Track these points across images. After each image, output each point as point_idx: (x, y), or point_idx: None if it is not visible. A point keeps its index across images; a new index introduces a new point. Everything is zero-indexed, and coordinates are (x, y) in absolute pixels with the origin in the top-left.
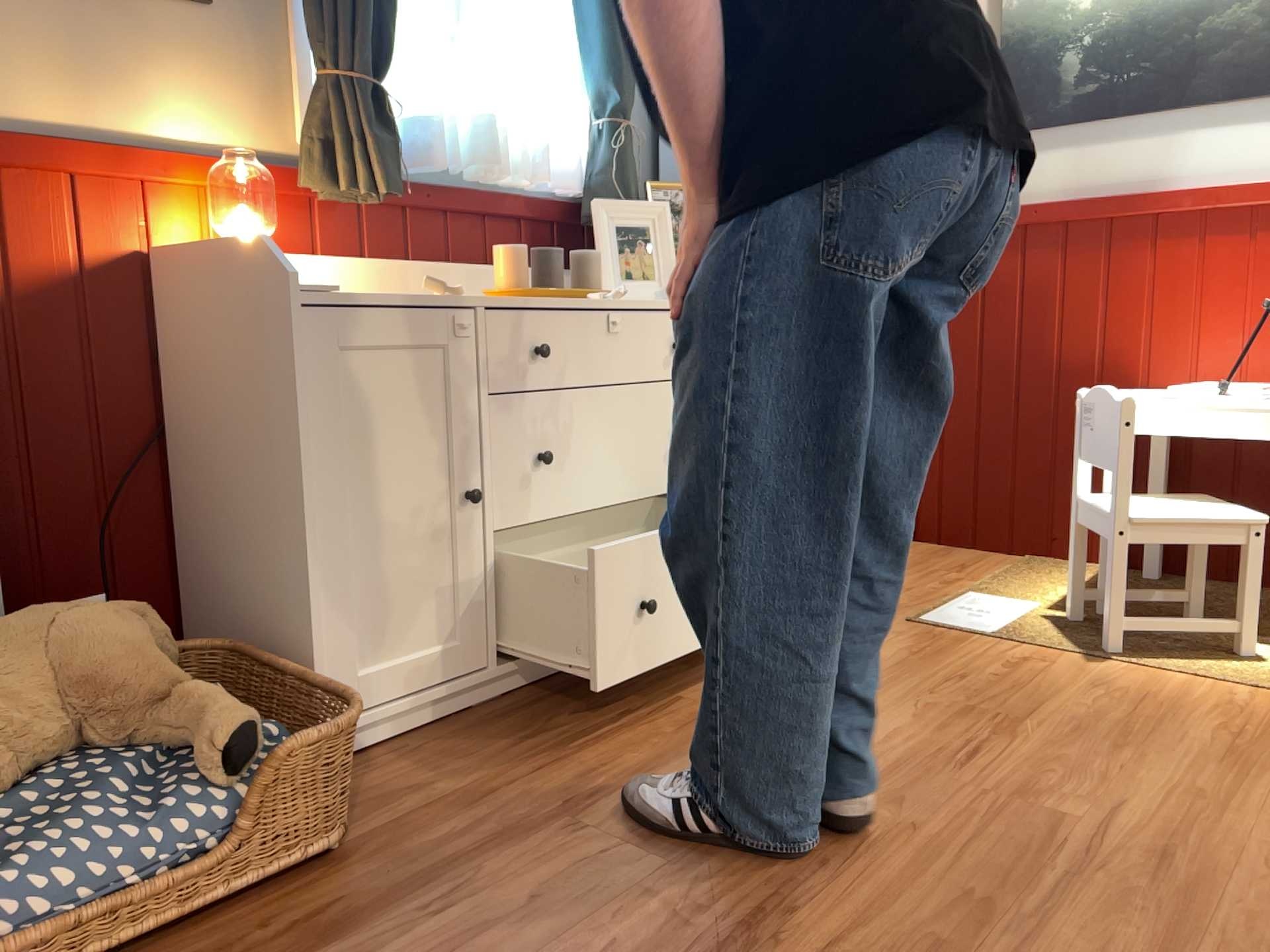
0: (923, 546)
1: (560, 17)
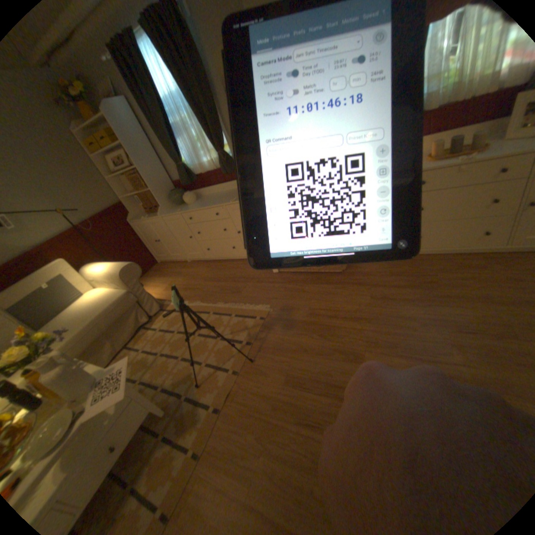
0: None
1: None
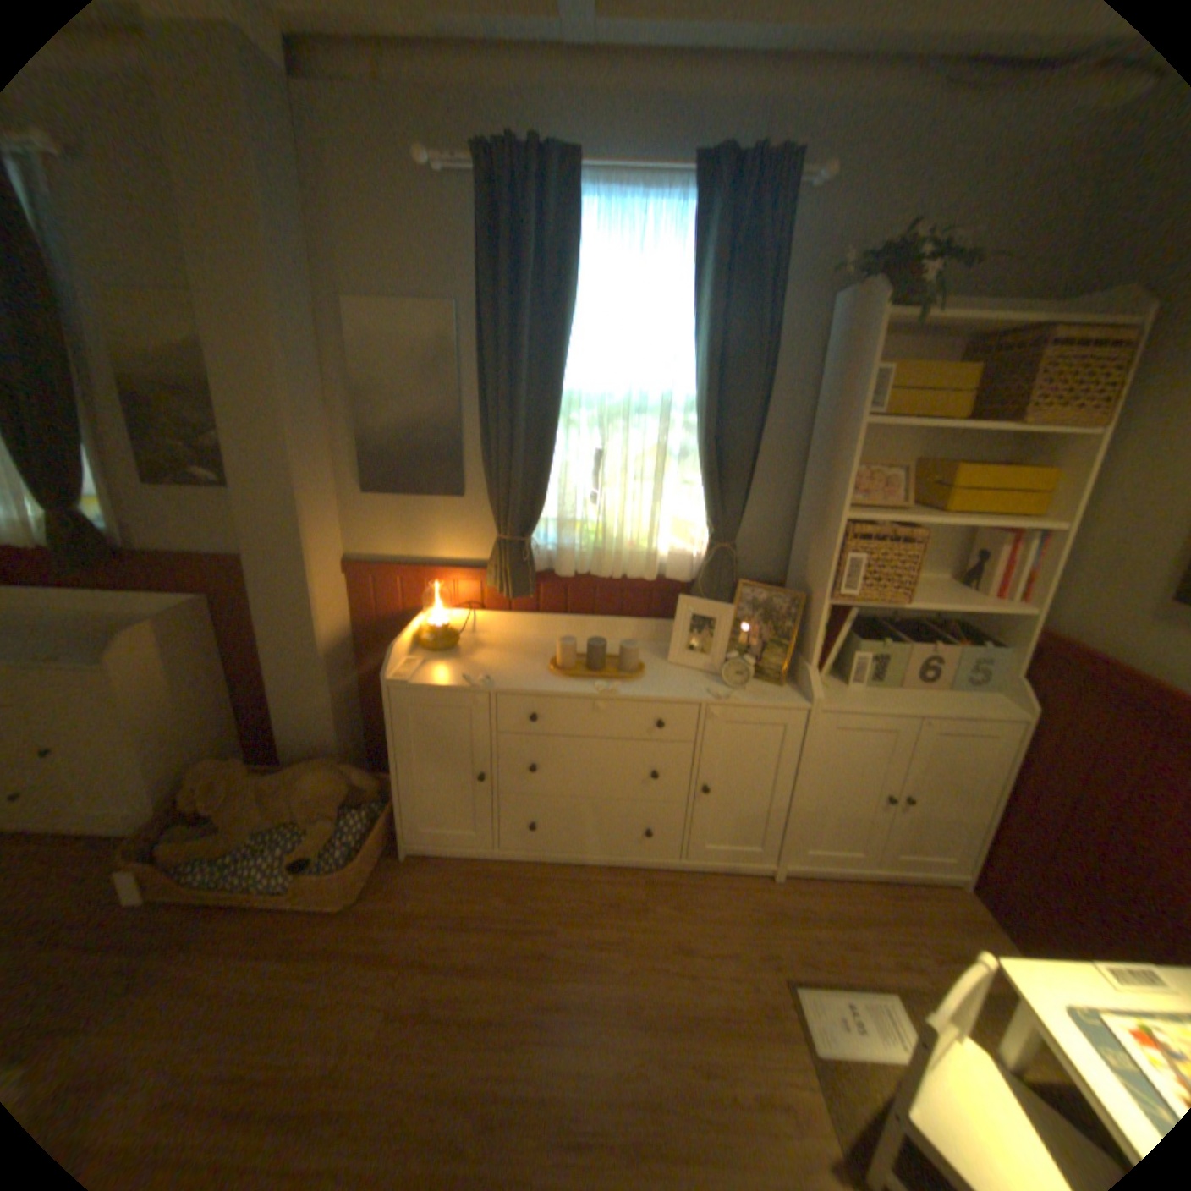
0: (972, 909)
1: (692, 467)
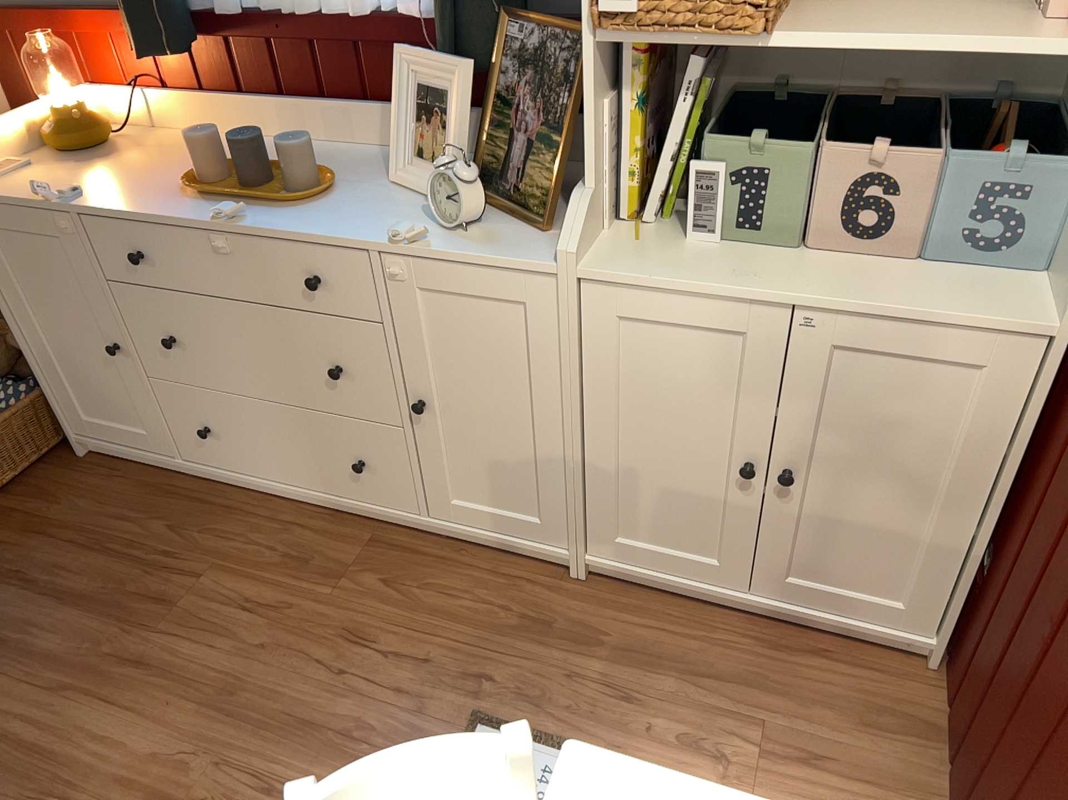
0: (909, 686)
1: None
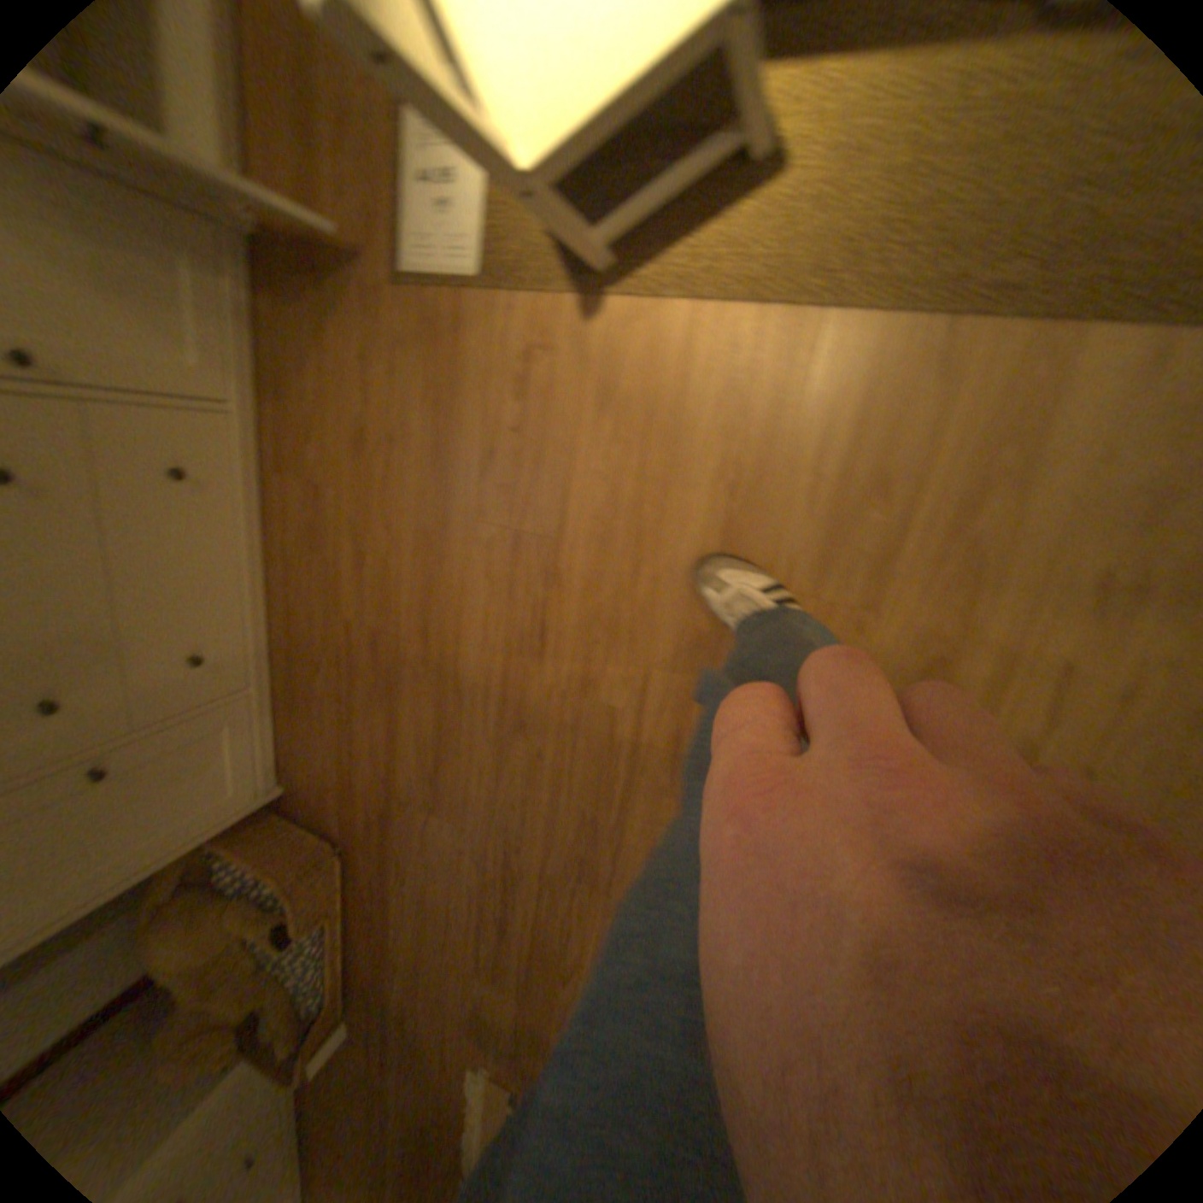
0: None
1: None
